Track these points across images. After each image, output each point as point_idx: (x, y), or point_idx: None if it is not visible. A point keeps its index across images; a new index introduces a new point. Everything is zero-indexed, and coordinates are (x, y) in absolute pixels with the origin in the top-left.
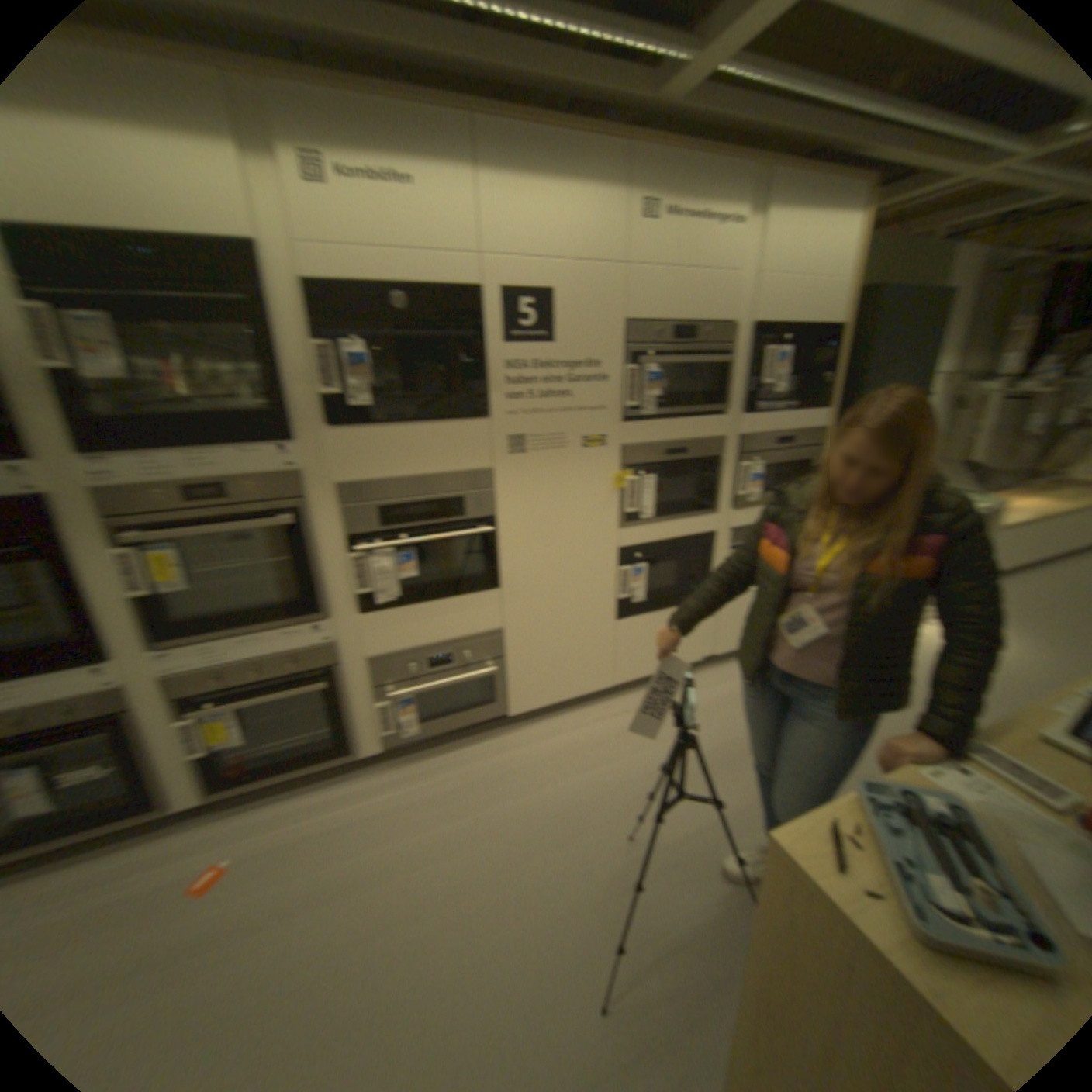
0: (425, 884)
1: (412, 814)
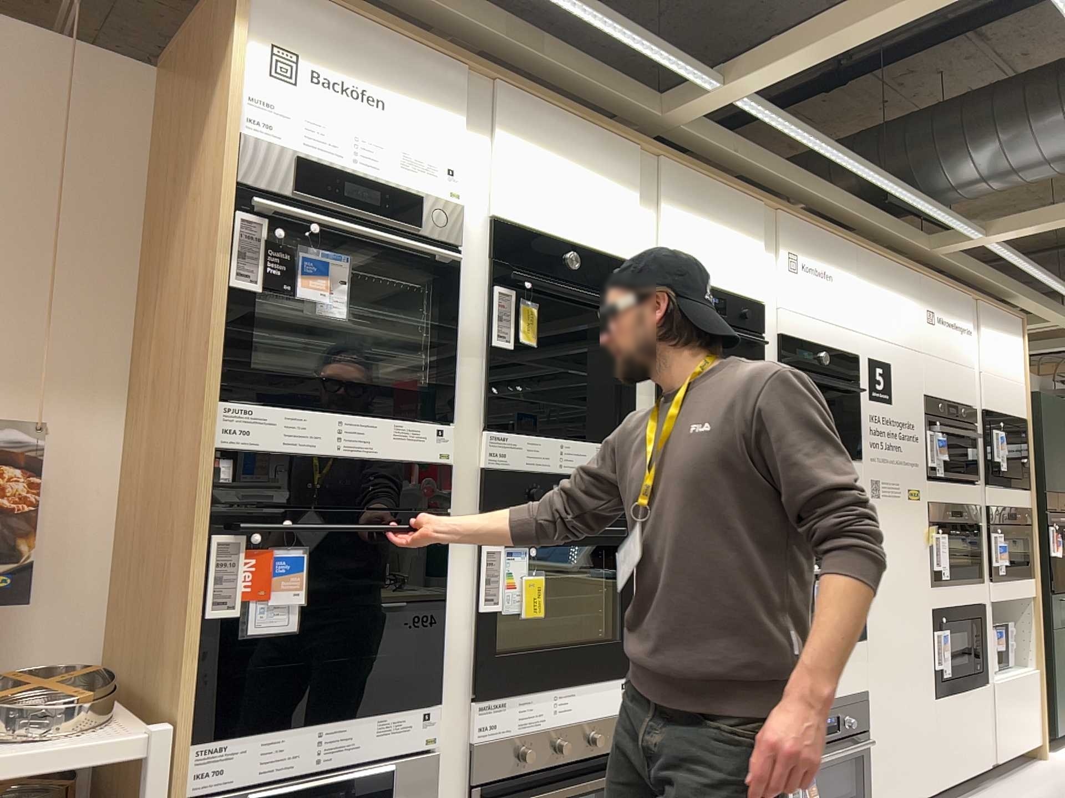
0: None
1: None
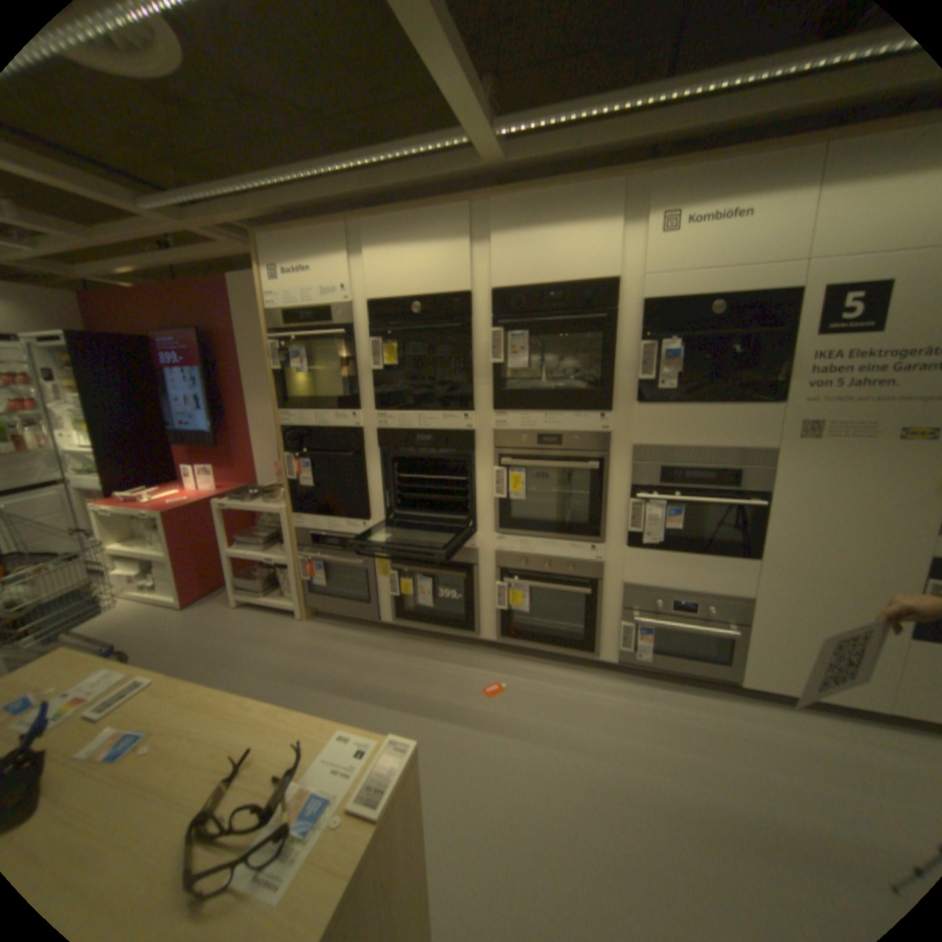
0: (646, 786)
1: (641, 725)
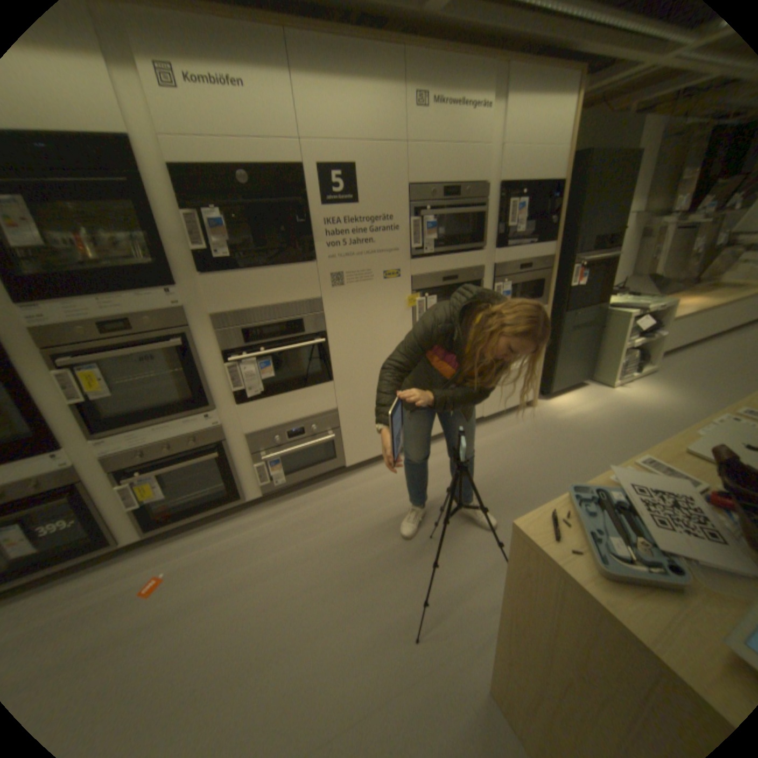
0: (299, 576)
1: (287, 533)
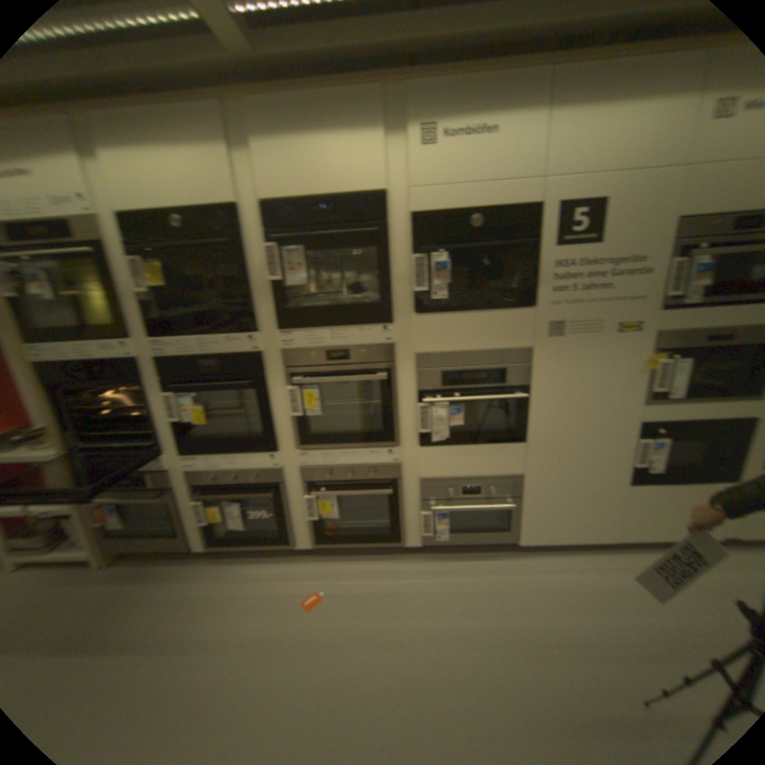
0: (453, 666)
1: (443, 602)
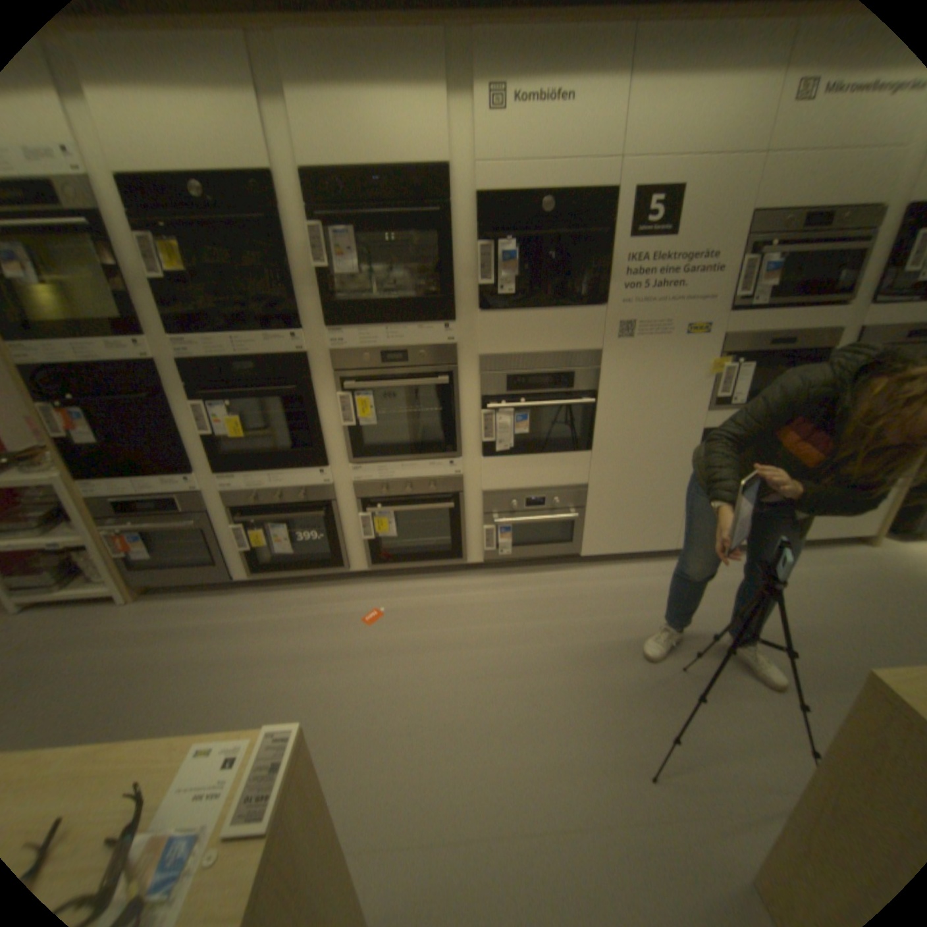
0: (517, 659)
1: (507, 611)
